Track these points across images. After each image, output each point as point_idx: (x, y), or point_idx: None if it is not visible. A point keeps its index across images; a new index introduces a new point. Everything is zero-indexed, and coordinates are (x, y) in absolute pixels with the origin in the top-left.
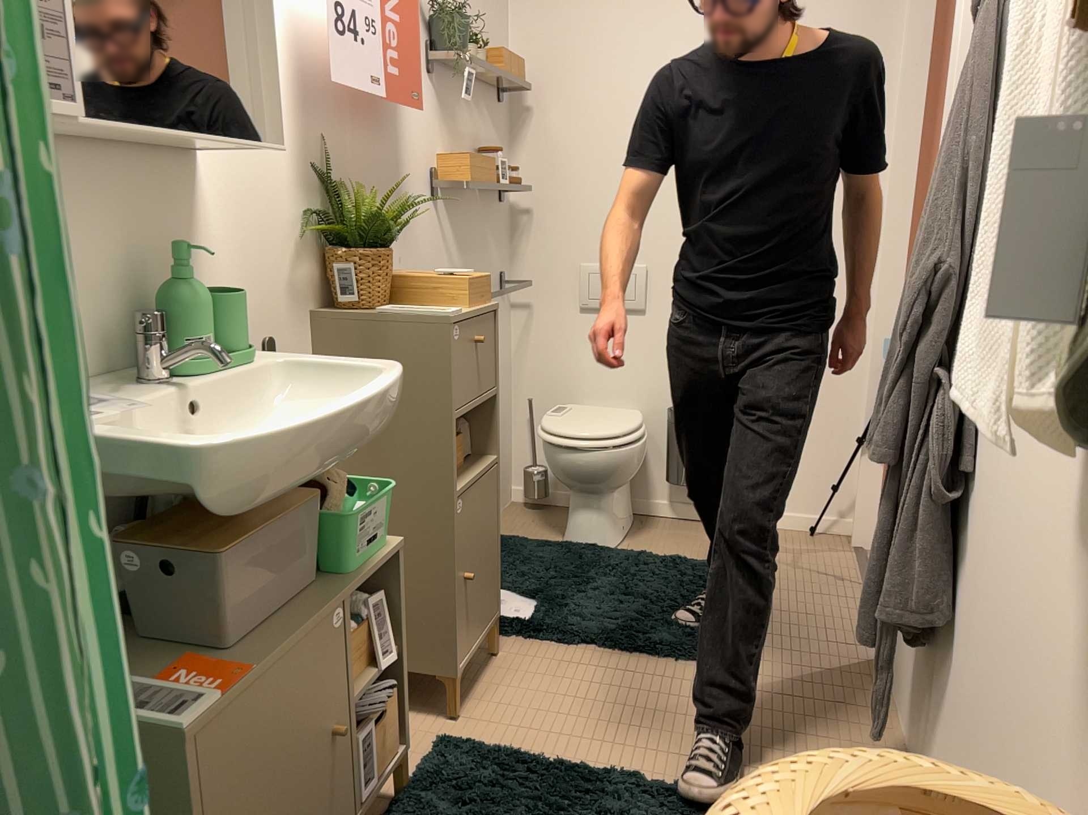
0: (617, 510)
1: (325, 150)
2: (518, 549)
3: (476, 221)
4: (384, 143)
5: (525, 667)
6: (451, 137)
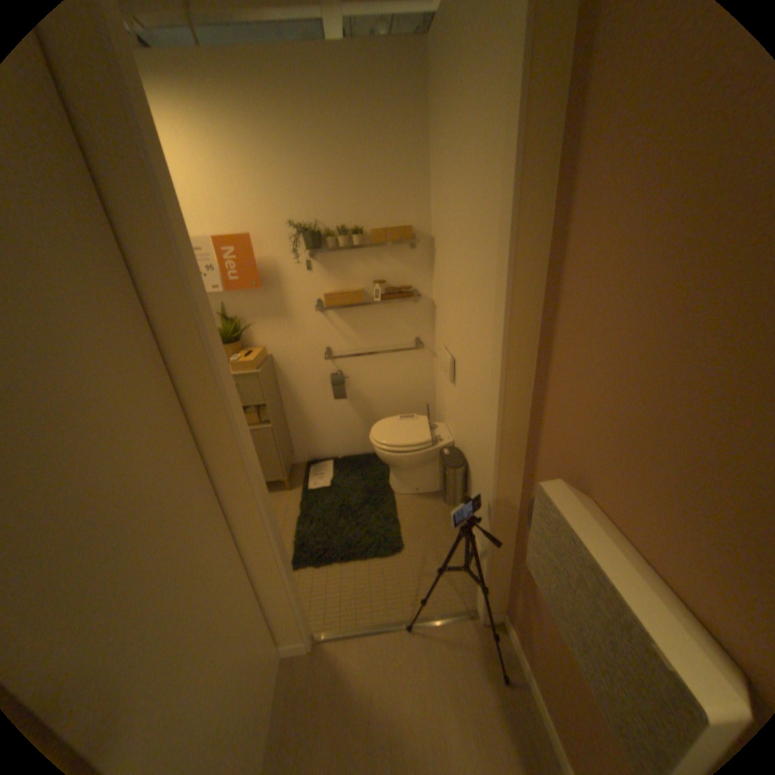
0: (410, 479)
1: (218, 305)
2: (370, 465)
3: (373, 313)
4: (264, 294)
5: (277, 501)
6: (335, 277)
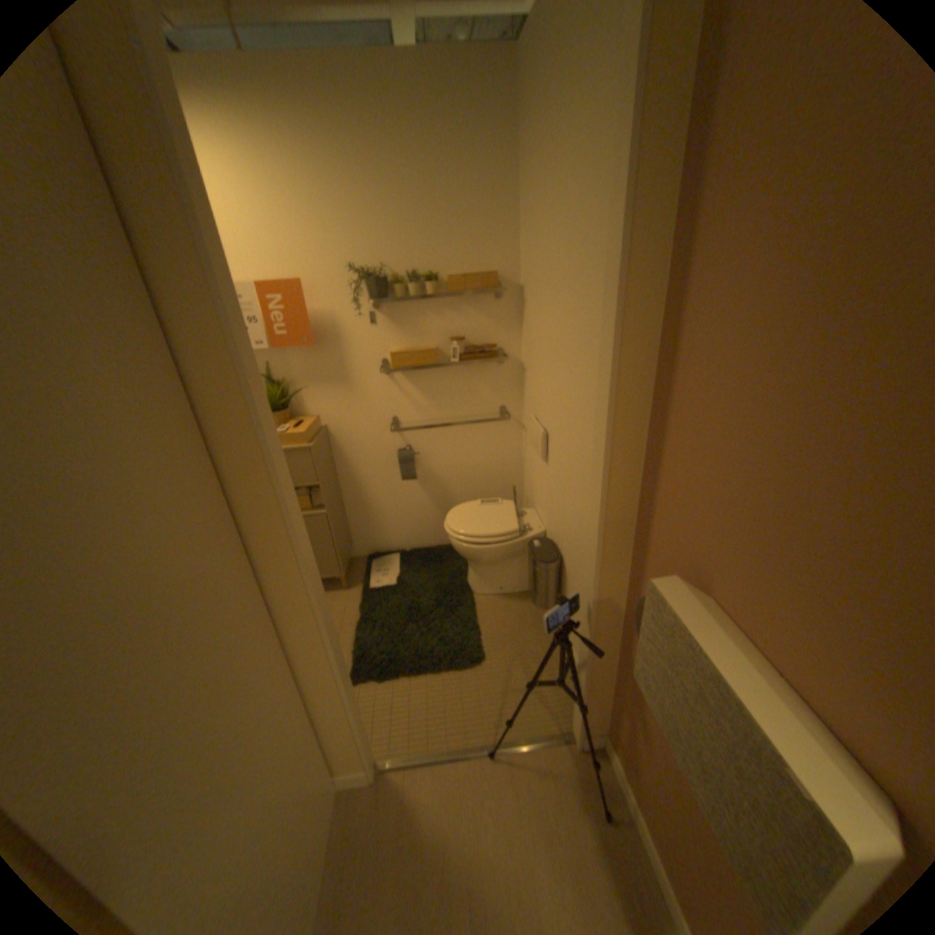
0: (492, 576)
1: (262, 365)
2: (445, 559)
3: (450, 376)
4: (318, 352)
5: (332, 603)
6: (404, 333)
